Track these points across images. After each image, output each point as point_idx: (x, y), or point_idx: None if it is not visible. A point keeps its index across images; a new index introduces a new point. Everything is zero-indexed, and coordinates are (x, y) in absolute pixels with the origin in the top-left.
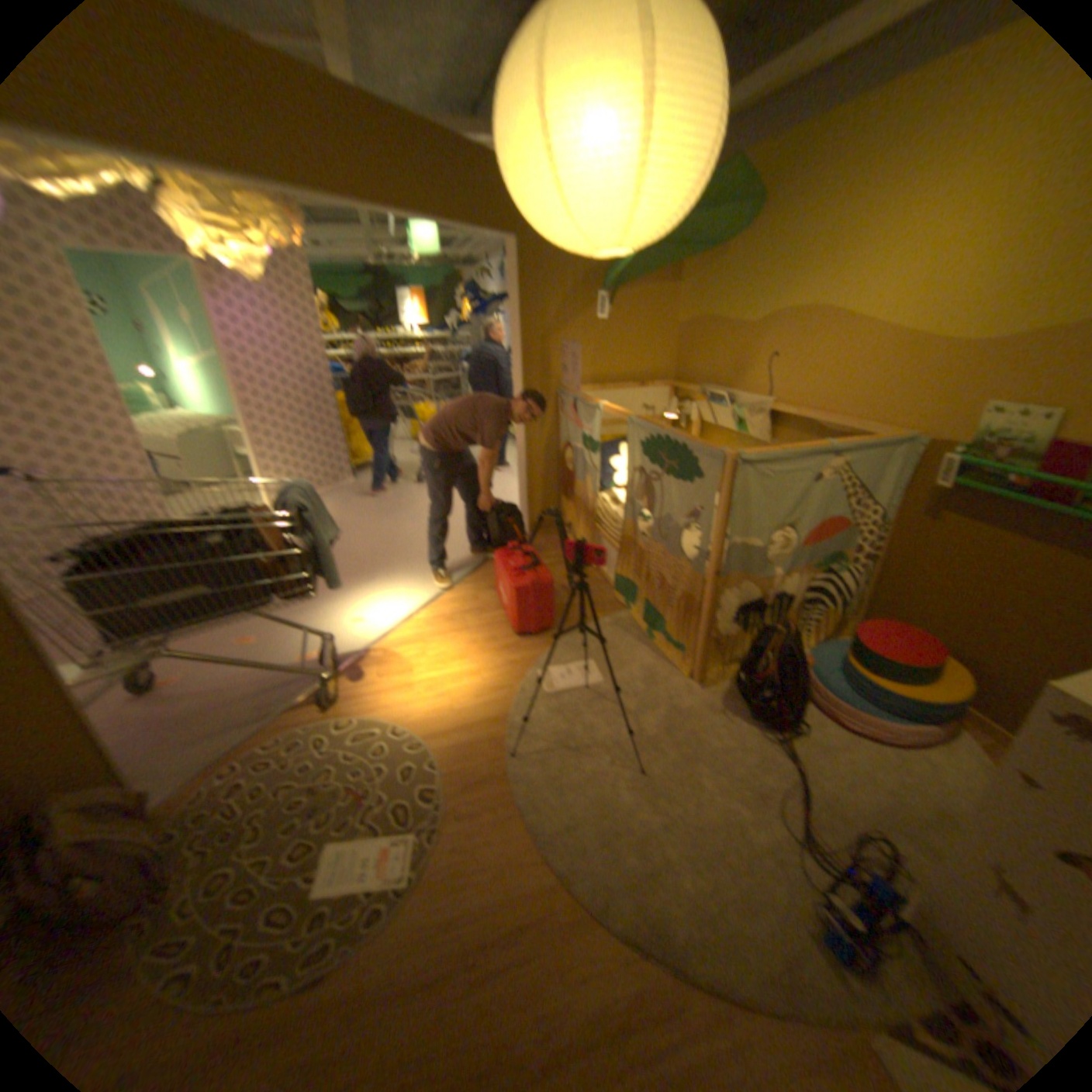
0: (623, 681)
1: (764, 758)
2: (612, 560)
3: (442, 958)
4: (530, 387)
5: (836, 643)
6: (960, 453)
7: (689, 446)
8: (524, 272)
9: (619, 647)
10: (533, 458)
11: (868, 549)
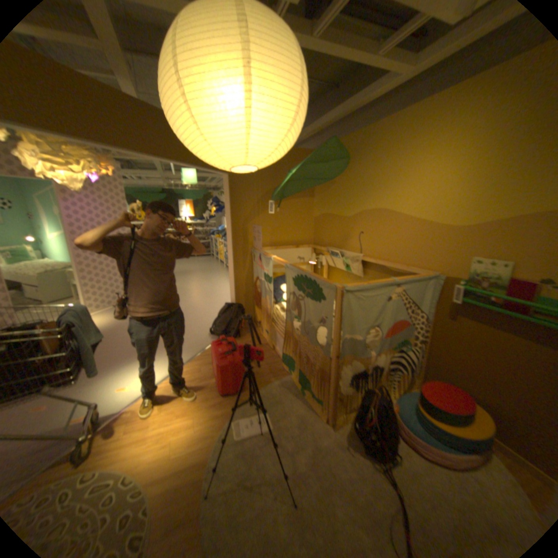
0: (284, 426)
1: (374, 484)
2: (281, 343)
3: None
4: (236, 247)
5: (409, 393)
6: (462, 284)
7: (316, 281)
8: (232, 190)
9: (283, 401)
10: (238, 284)
11: (420, 338)
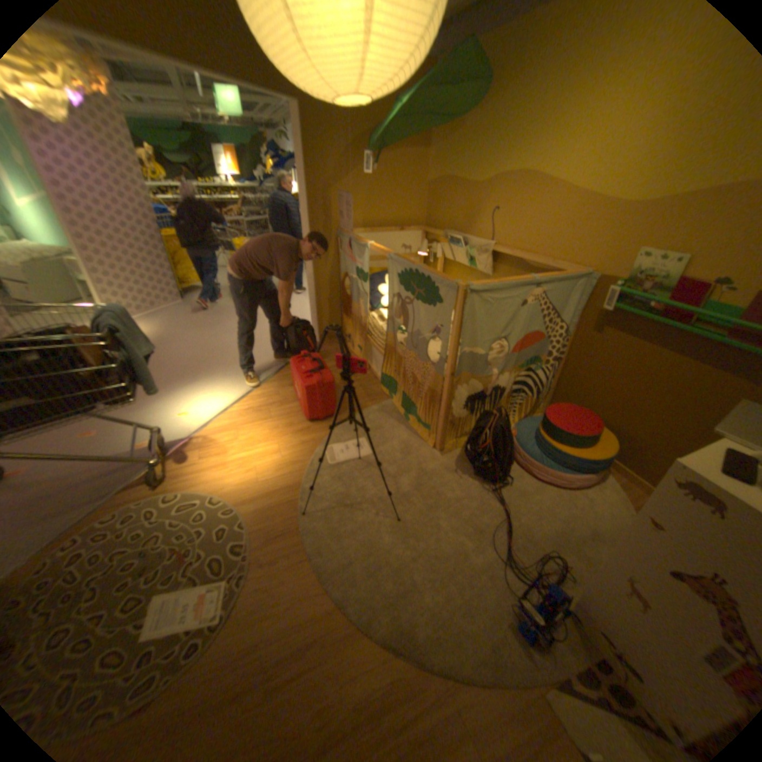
0: (385, 451)
1: (481, 502)
2: (379, 362)
3: (245, 673)
4: (315, 228)
5: (531, 418)
6: (620, 285)
7: (432, 278)
8: (306, 131)
9: (383, 426)
10: (320, 284)
11: (555, 354)
